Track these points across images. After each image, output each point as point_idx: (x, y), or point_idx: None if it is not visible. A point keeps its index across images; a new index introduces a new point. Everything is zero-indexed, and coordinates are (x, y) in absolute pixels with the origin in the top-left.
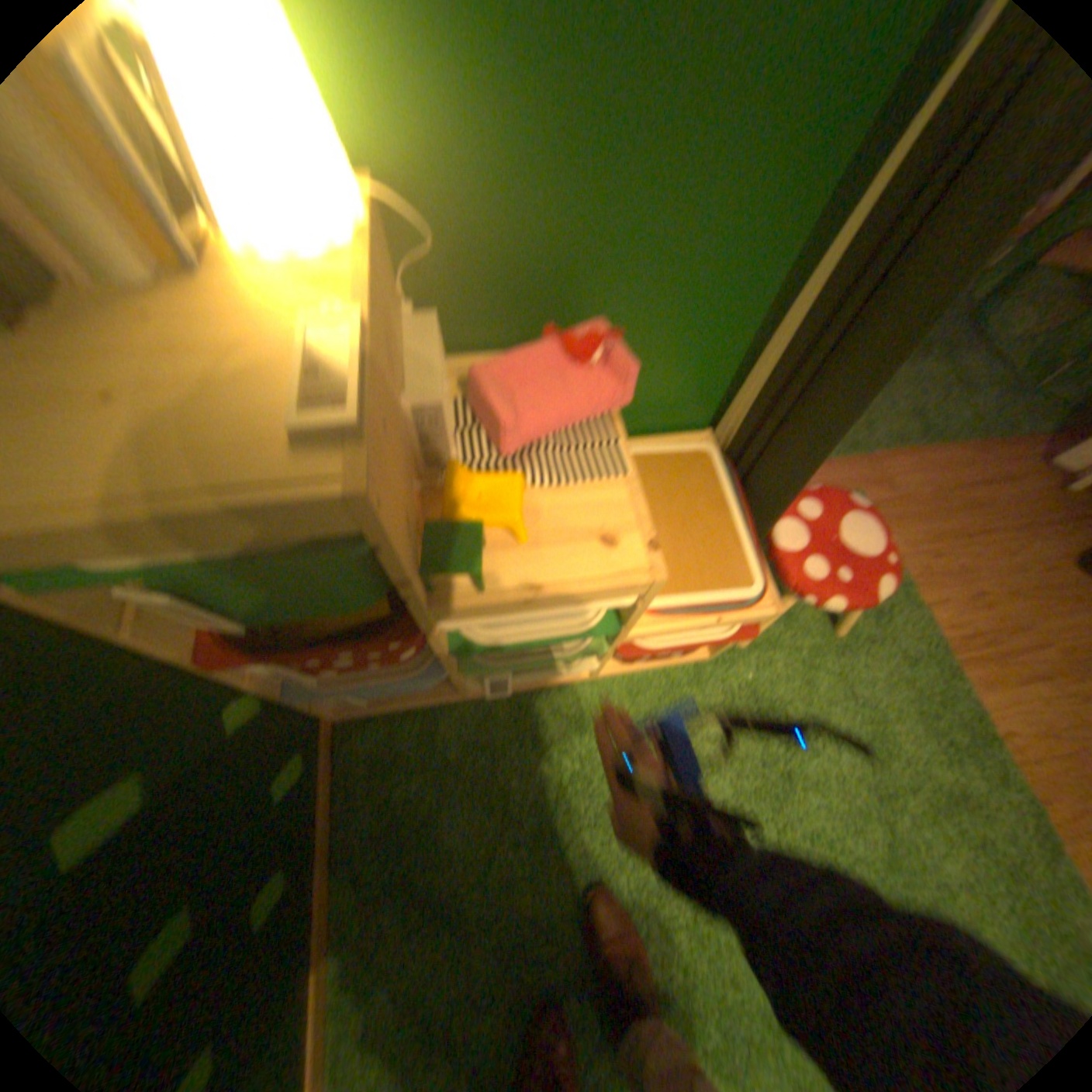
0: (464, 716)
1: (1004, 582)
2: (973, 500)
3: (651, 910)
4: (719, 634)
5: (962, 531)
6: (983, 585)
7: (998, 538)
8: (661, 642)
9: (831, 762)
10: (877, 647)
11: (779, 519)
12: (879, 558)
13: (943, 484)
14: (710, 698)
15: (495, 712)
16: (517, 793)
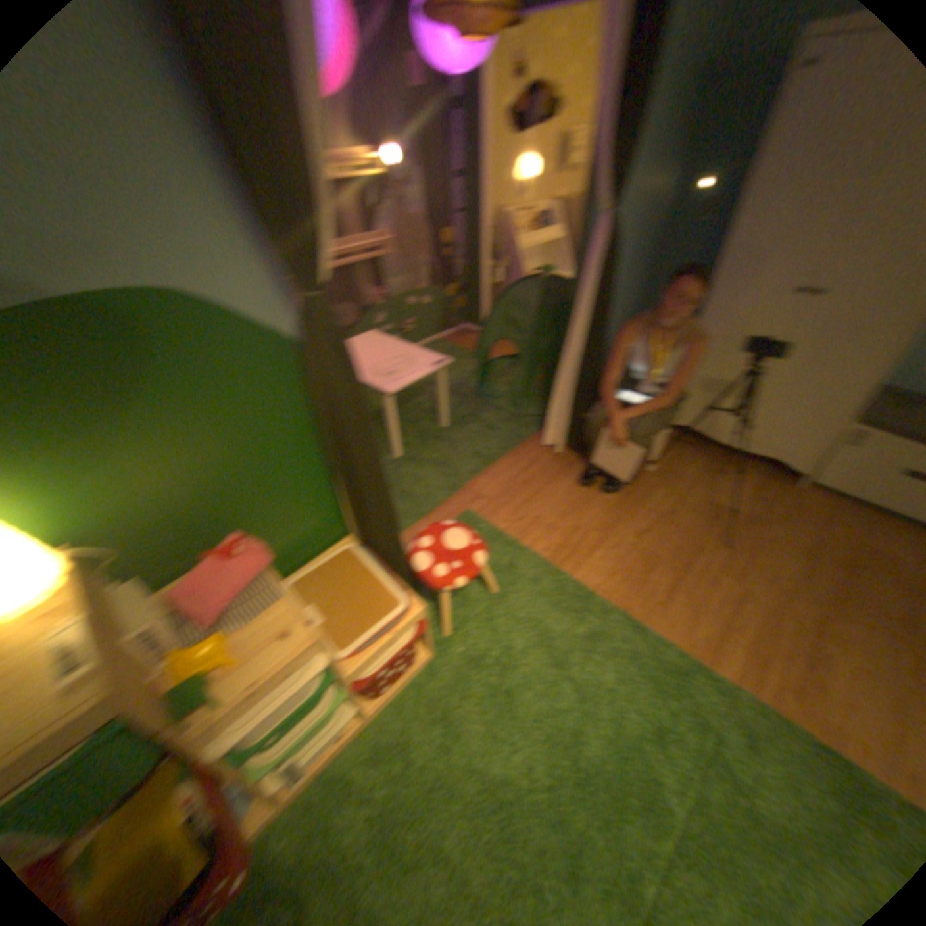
0: (289, 822)
1: (556, 513)
2: (523, 481)
3: (474, 848)
4: (407, 639)
5: (526, 499)
6: (548, 520)
7: (543, 493)
8: (382, 667)
9: (525, 666)
10: (517, 585)
11: (408, 558)
12: (471, 545)
13: (506, 481)
14: (446, 680)
15: (311, 800)
16: (351, 846)
